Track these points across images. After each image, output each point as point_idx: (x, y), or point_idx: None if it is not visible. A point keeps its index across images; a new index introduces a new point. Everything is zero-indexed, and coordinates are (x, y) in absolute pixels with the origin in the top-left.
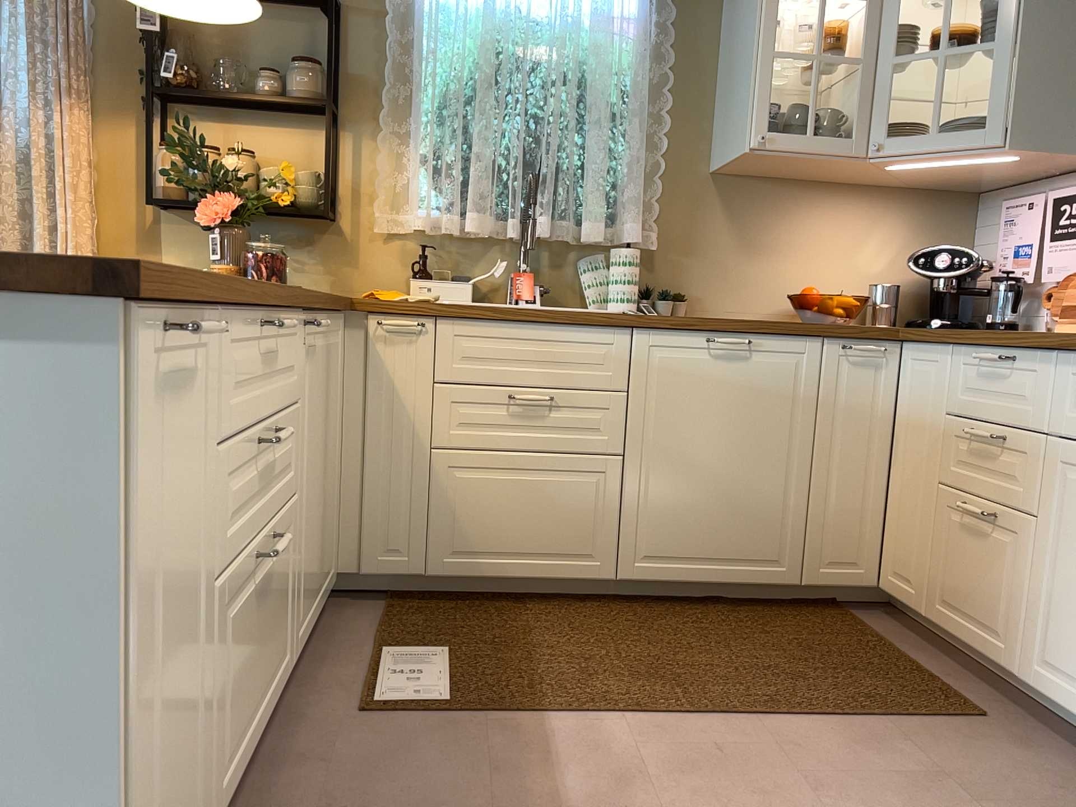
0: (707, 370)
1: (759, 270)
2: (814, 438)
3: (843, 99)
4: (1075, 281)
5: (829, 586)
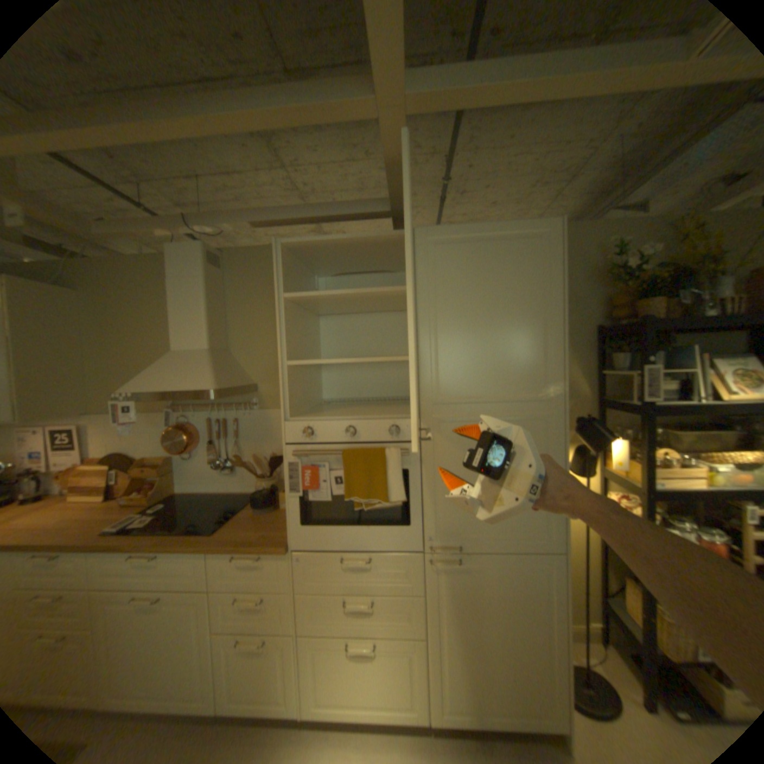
0: None
1: None
2: None
3: None
4: (71, 473)
5: None
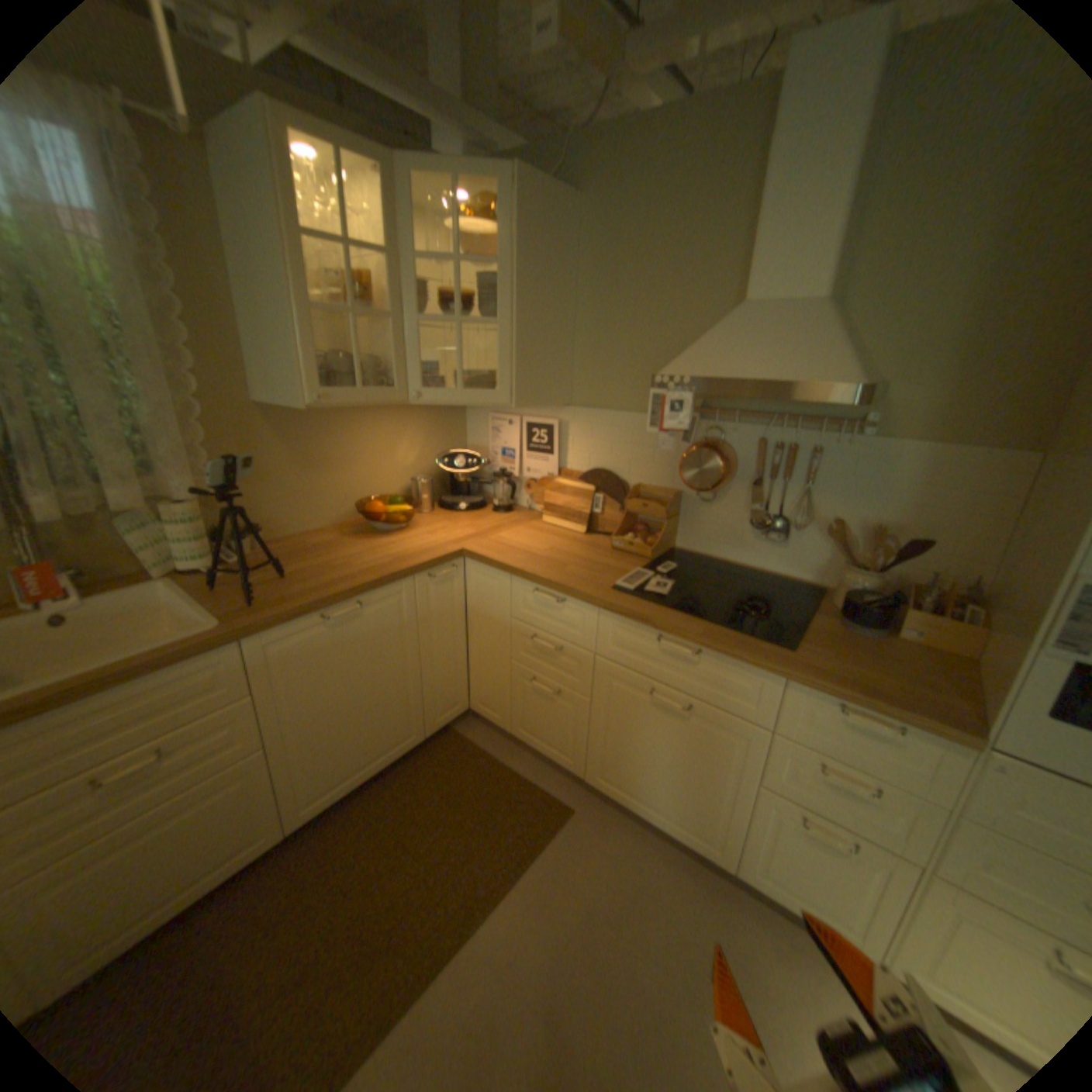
0: (326, 642)
1: (321, 487)
2: (418, 648)
3: (371, 339)
4: (548, 486)
5: (442, 729)
